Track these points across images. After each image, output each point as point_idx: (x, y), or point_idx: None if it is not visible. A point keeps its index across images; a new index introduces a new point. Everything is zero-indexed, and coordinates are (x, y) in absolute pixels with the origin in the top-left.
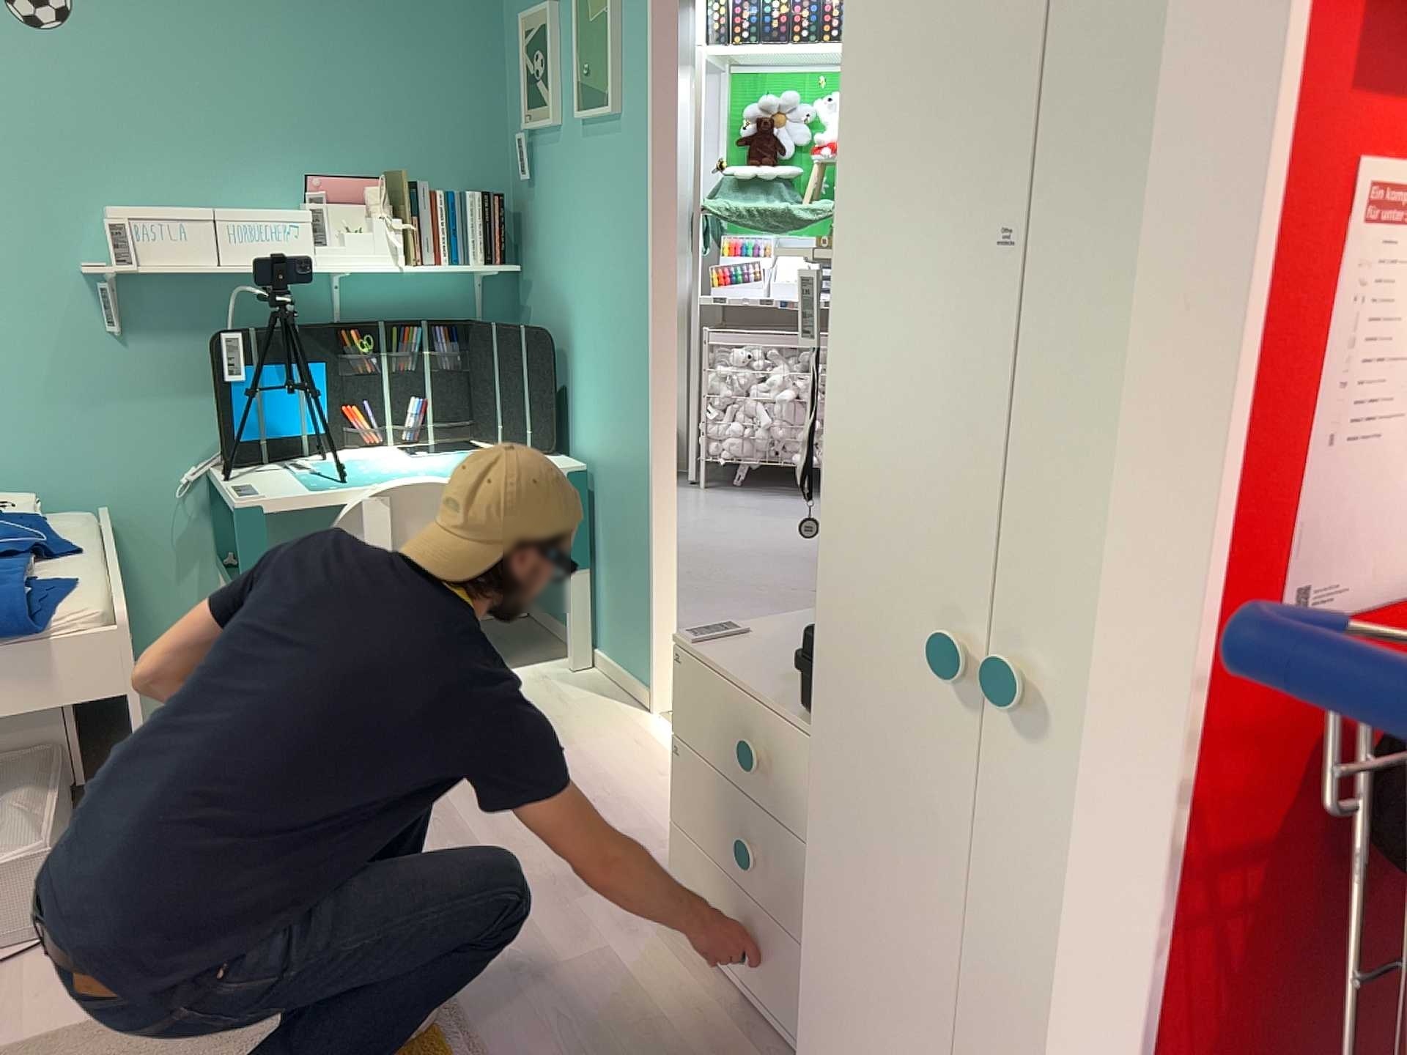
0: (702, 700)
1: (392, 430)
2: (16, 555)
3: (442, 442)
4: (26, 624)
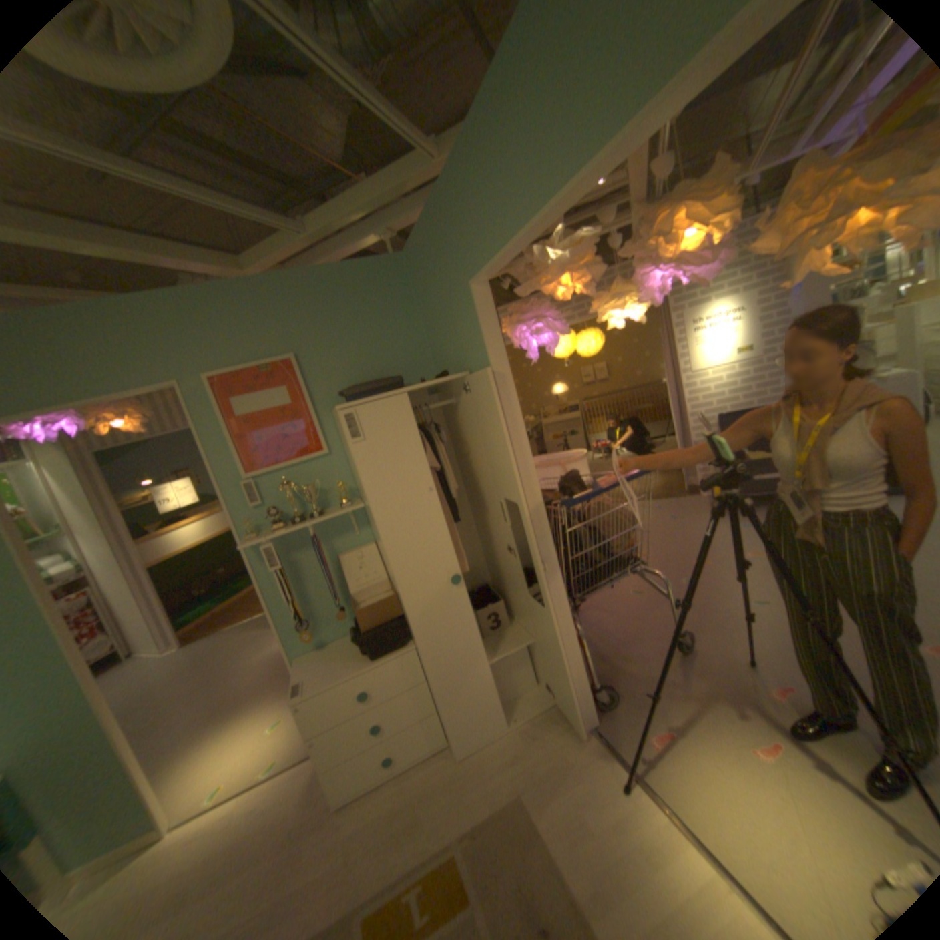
0: (321, 709)
1: None
2: None
3: None
4: None
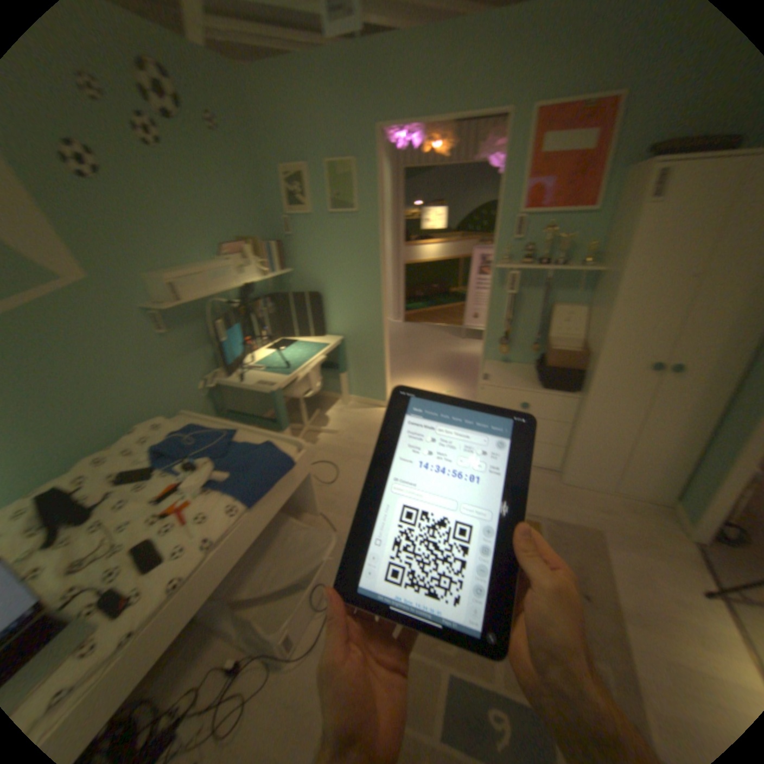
0: (494, 396)
1: (257, 343)
2: (222, 444)
3: (272, 342)
4: (292, 464)
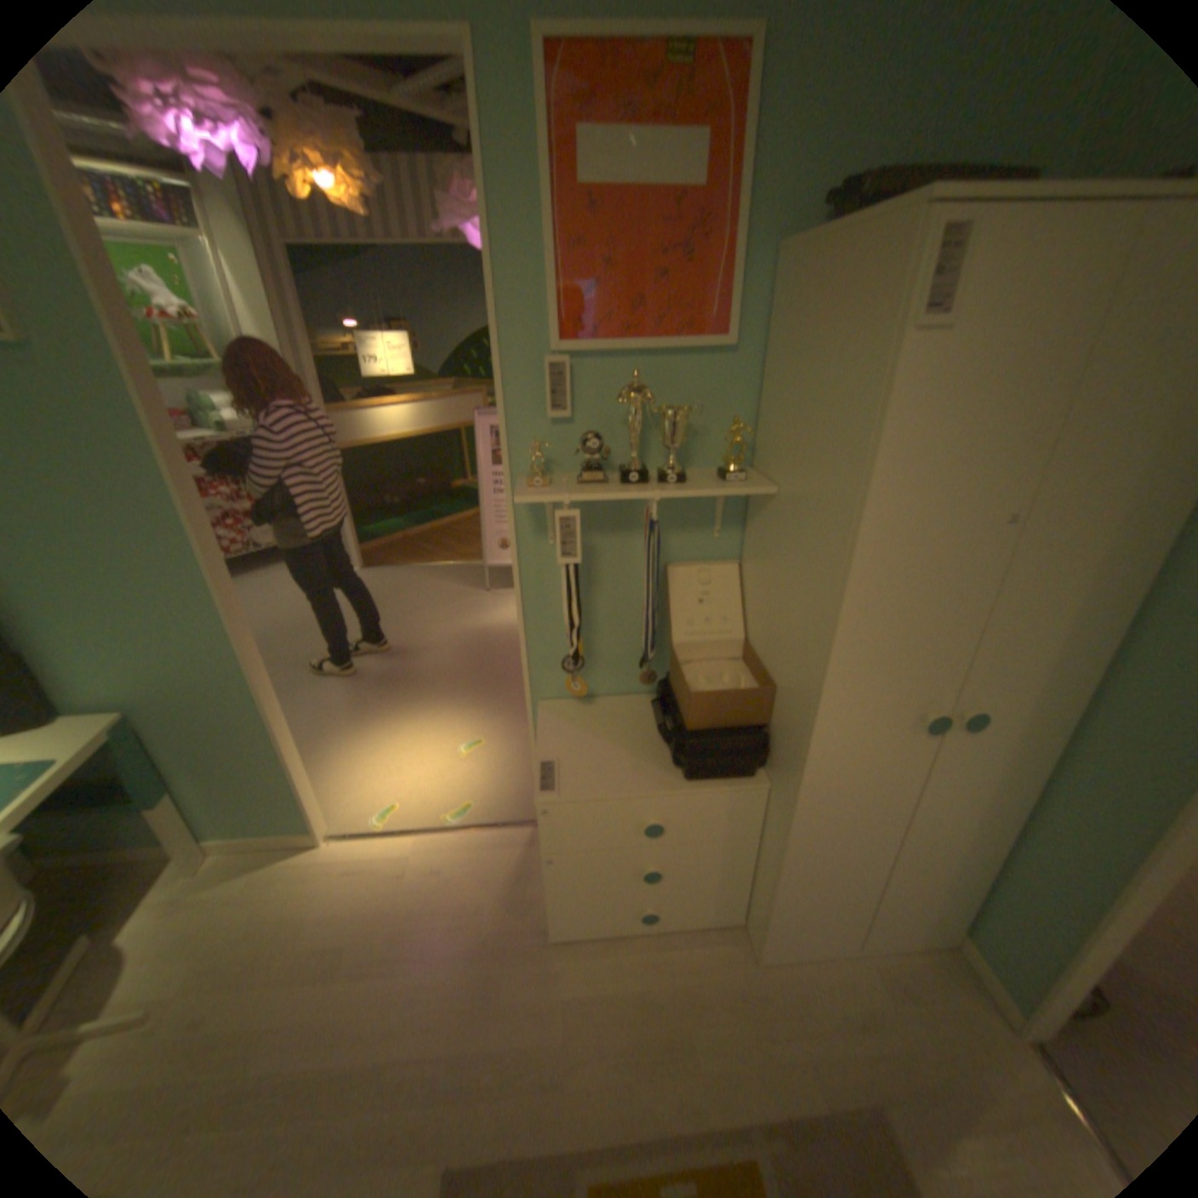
0: (583, 824)
1: None
2: None
3: None
4: None
